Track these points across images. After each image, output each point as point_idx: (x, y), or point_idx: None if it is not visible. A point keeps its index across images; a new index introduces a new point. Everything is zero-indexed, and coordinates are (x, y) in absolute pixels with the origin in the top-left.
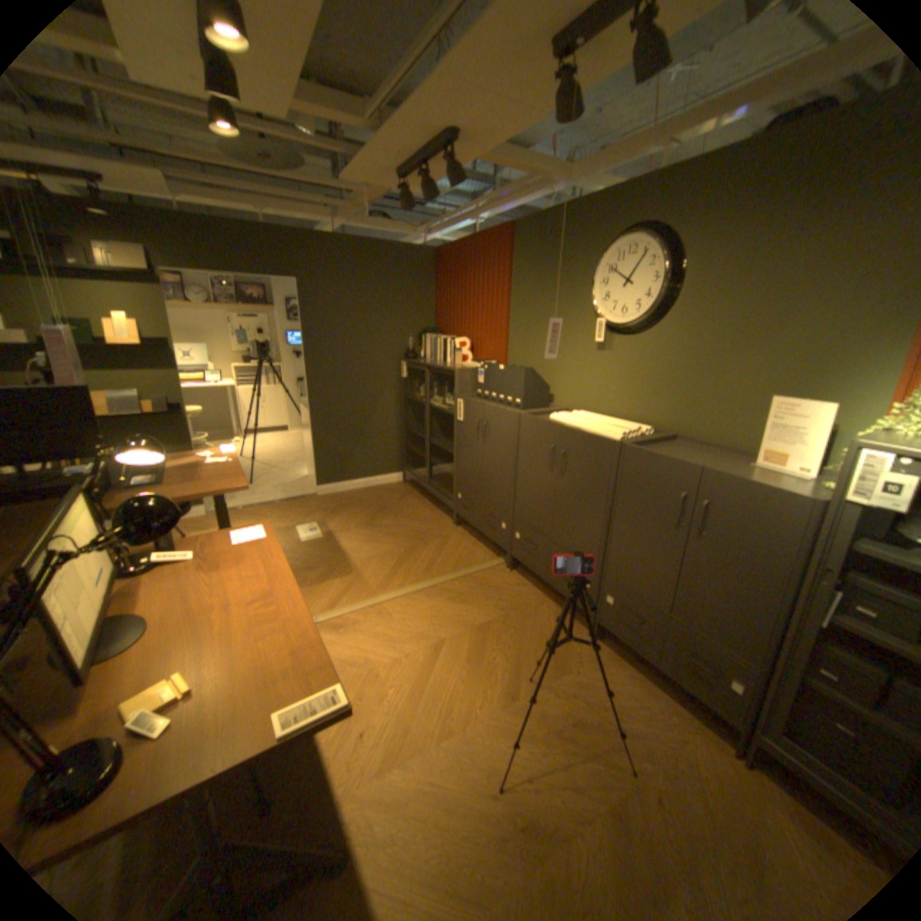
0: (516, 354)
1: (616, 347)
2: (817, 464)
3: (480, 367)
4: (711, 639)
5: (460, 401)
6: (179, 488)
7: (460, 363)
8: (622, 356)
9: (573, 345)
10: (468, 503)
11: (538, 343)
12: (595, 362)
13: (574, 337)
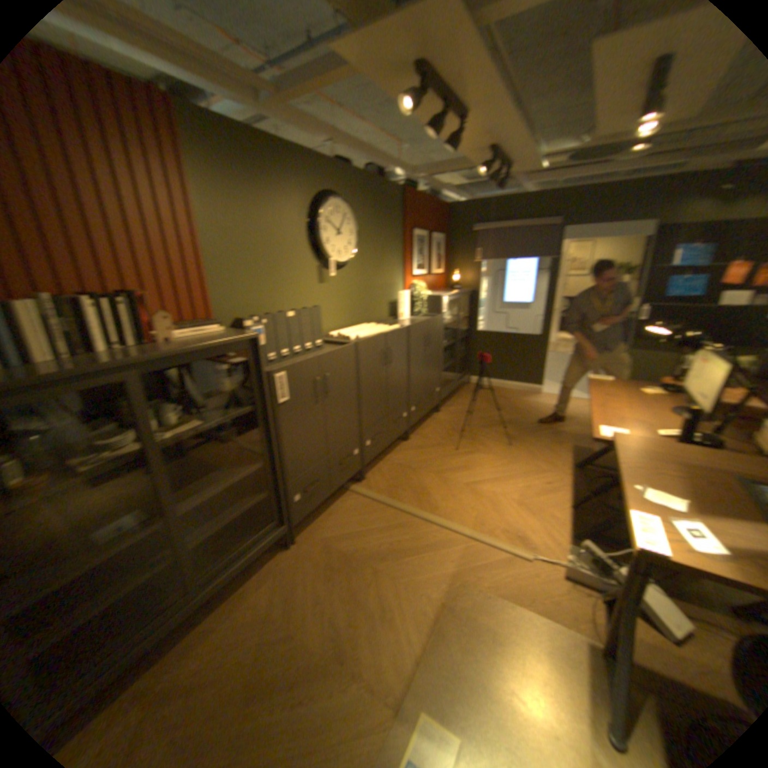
0: (225, 302)
1: (329, 279)
2: (407, 313)
3: (250, 324)
4: (431, 383)
5: (278, 374)
6: (702, 461)
7: (172, 336)
8: (334, 285)
9: (298, 281)
10: (313, 486)
11: (258, 283)
12: (318, 293)
13: (297, 274)
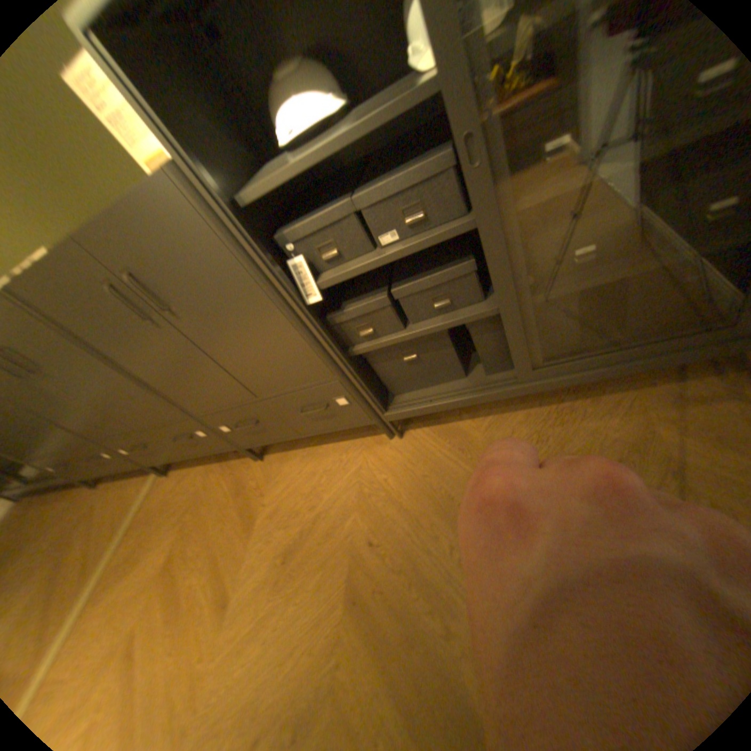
0: None
1: None
2: None
3: None
4: (293, 388)
5: None
6: None
7: None
8: None
9: None
10: (62, 467)
11: None
12: None
13: None
